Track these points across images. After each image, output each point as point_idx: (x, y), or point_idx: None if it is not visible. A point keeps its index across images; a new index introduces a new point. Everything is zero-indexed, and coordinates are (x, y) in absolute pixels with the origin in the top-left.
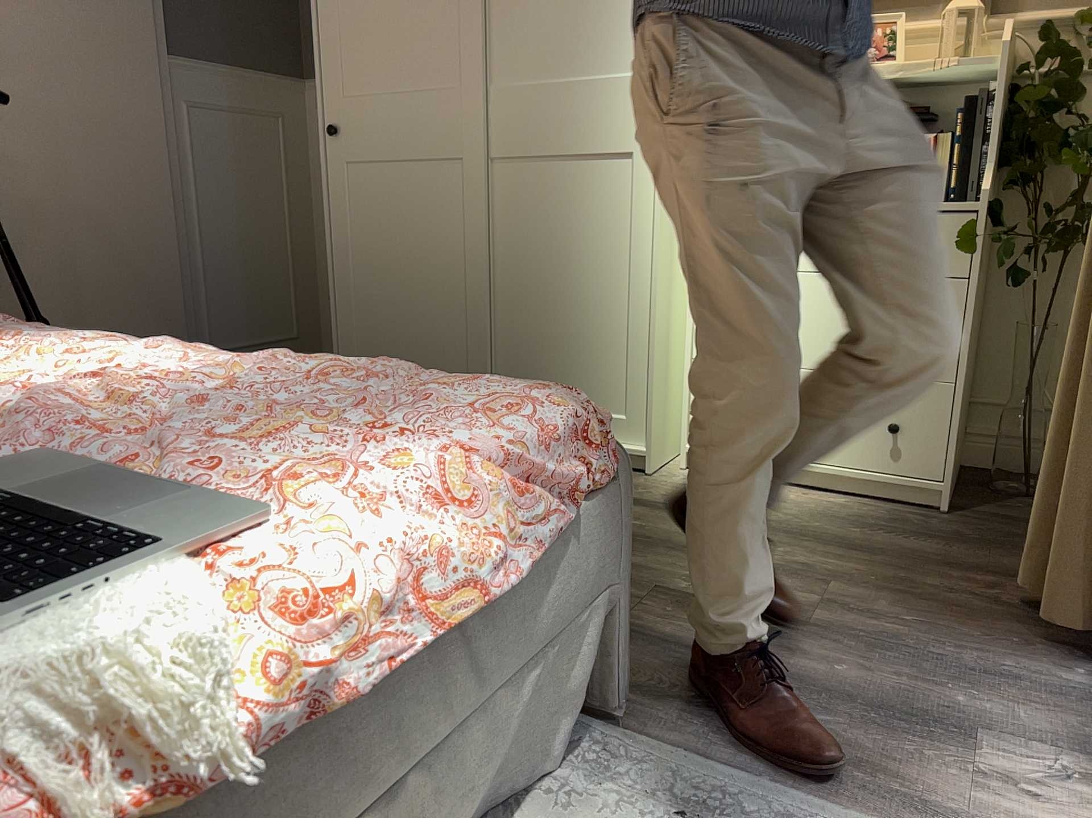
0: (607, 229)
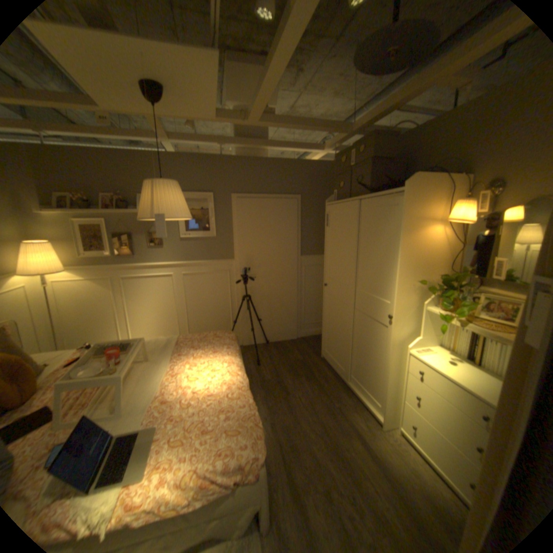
0: (380, 346)
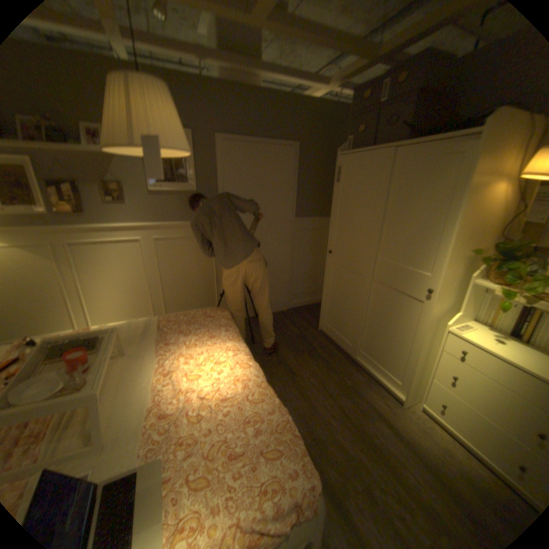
0: (408, 322)
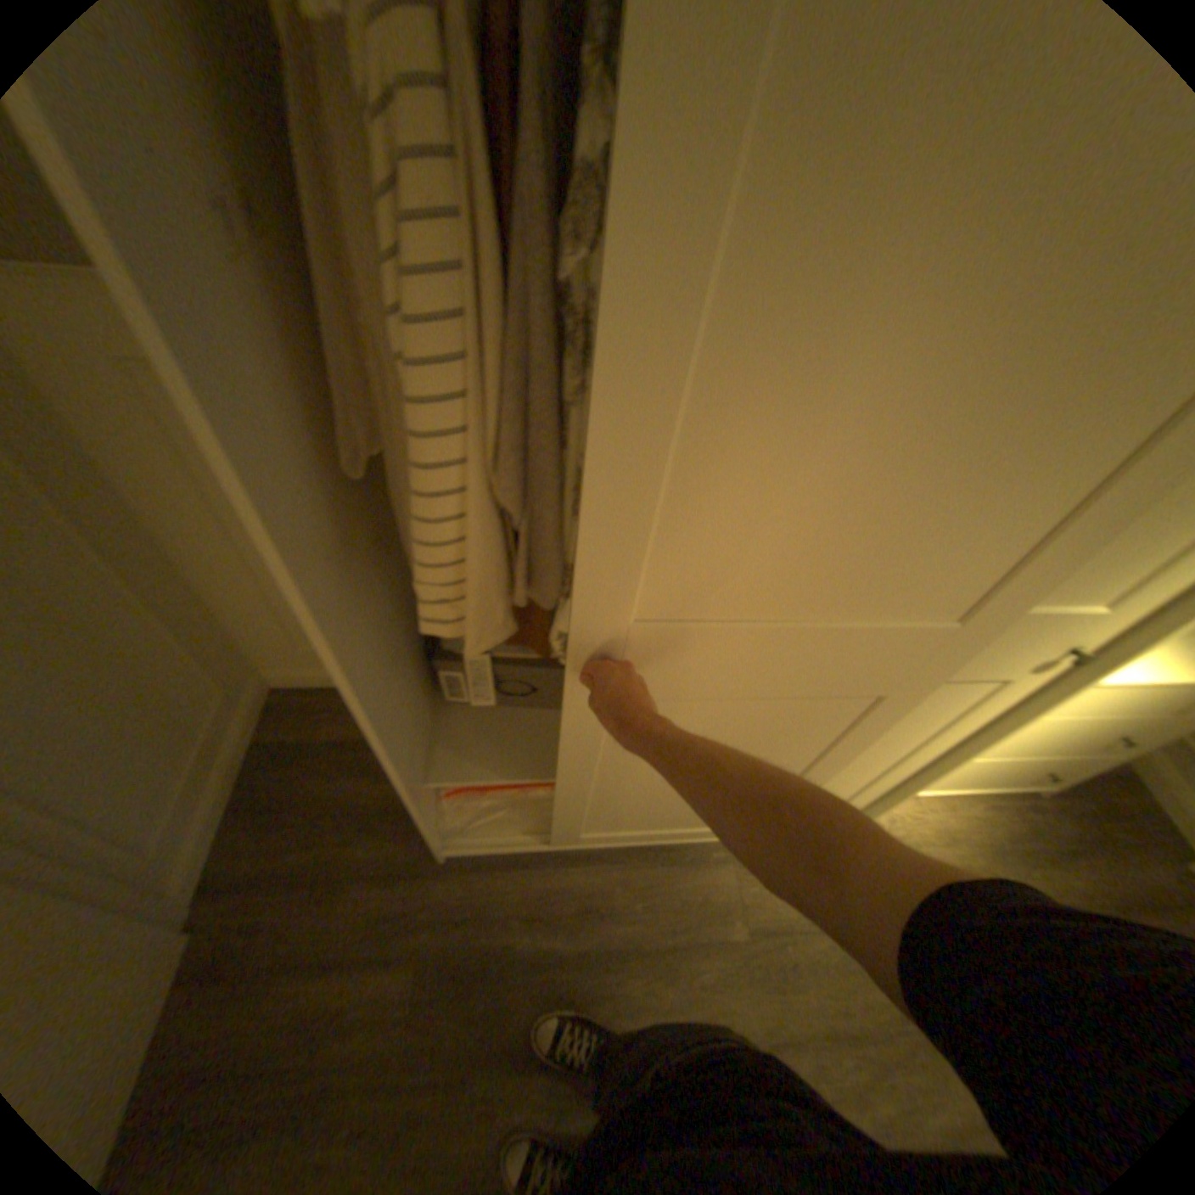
0: (911, 731)
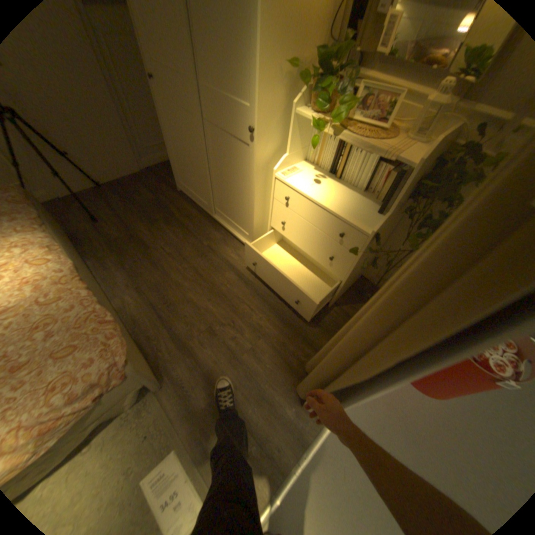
0: (242, 171)
